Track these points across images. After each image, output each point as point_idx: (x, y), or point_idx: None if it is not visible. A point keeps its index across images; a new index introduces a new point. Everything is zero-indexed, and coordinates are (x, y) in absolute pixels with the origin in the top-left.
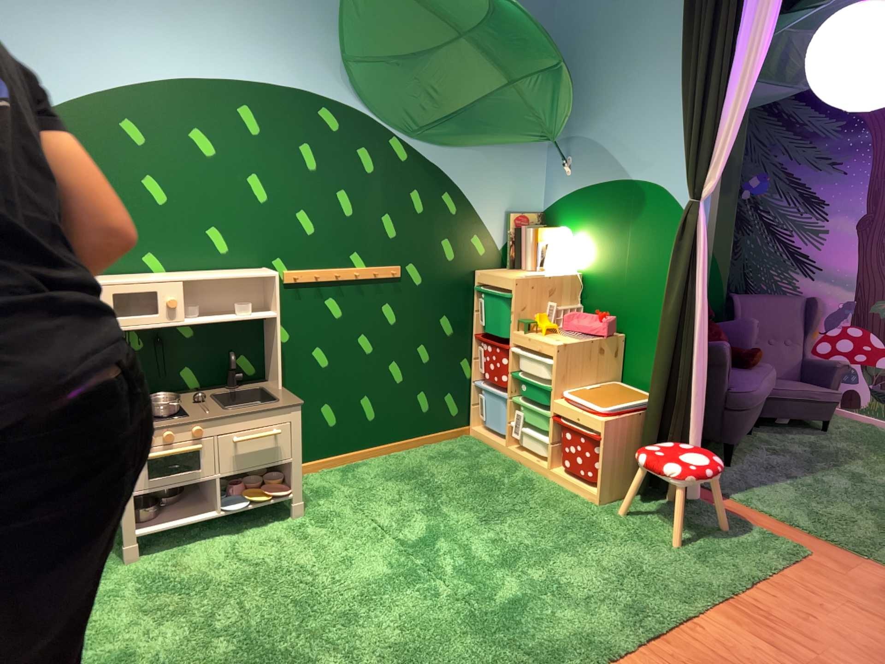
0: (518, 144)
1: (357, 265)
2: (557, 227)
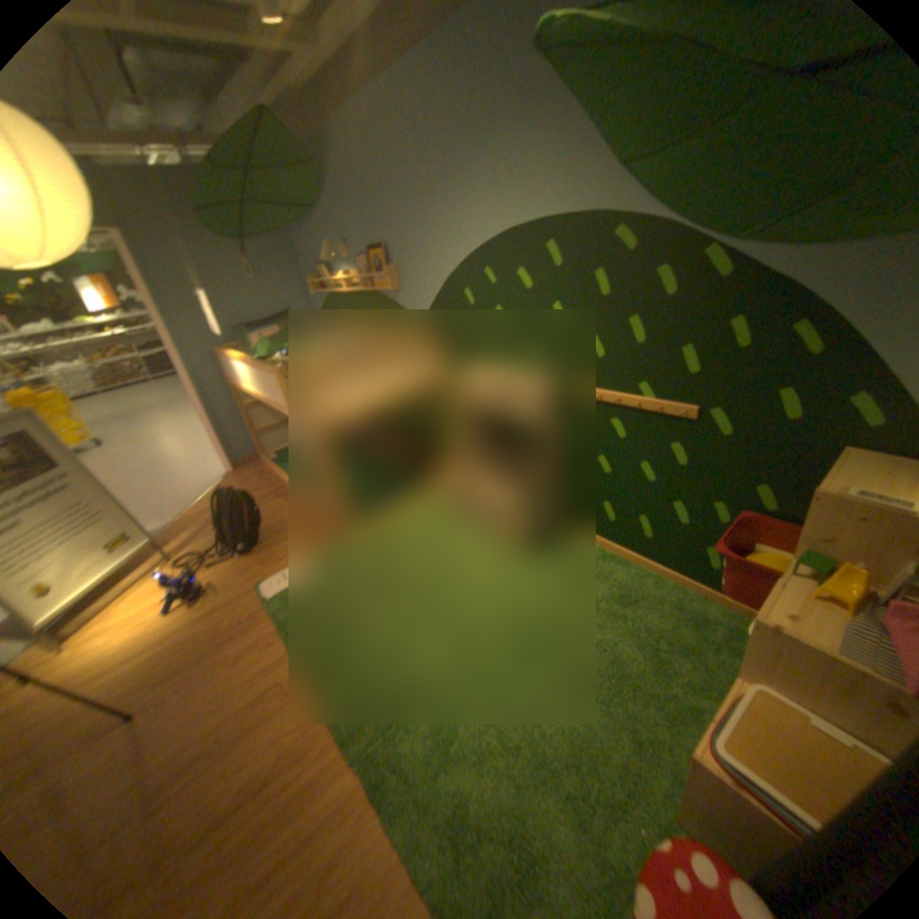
0: None
1: (645, 396)
2: None
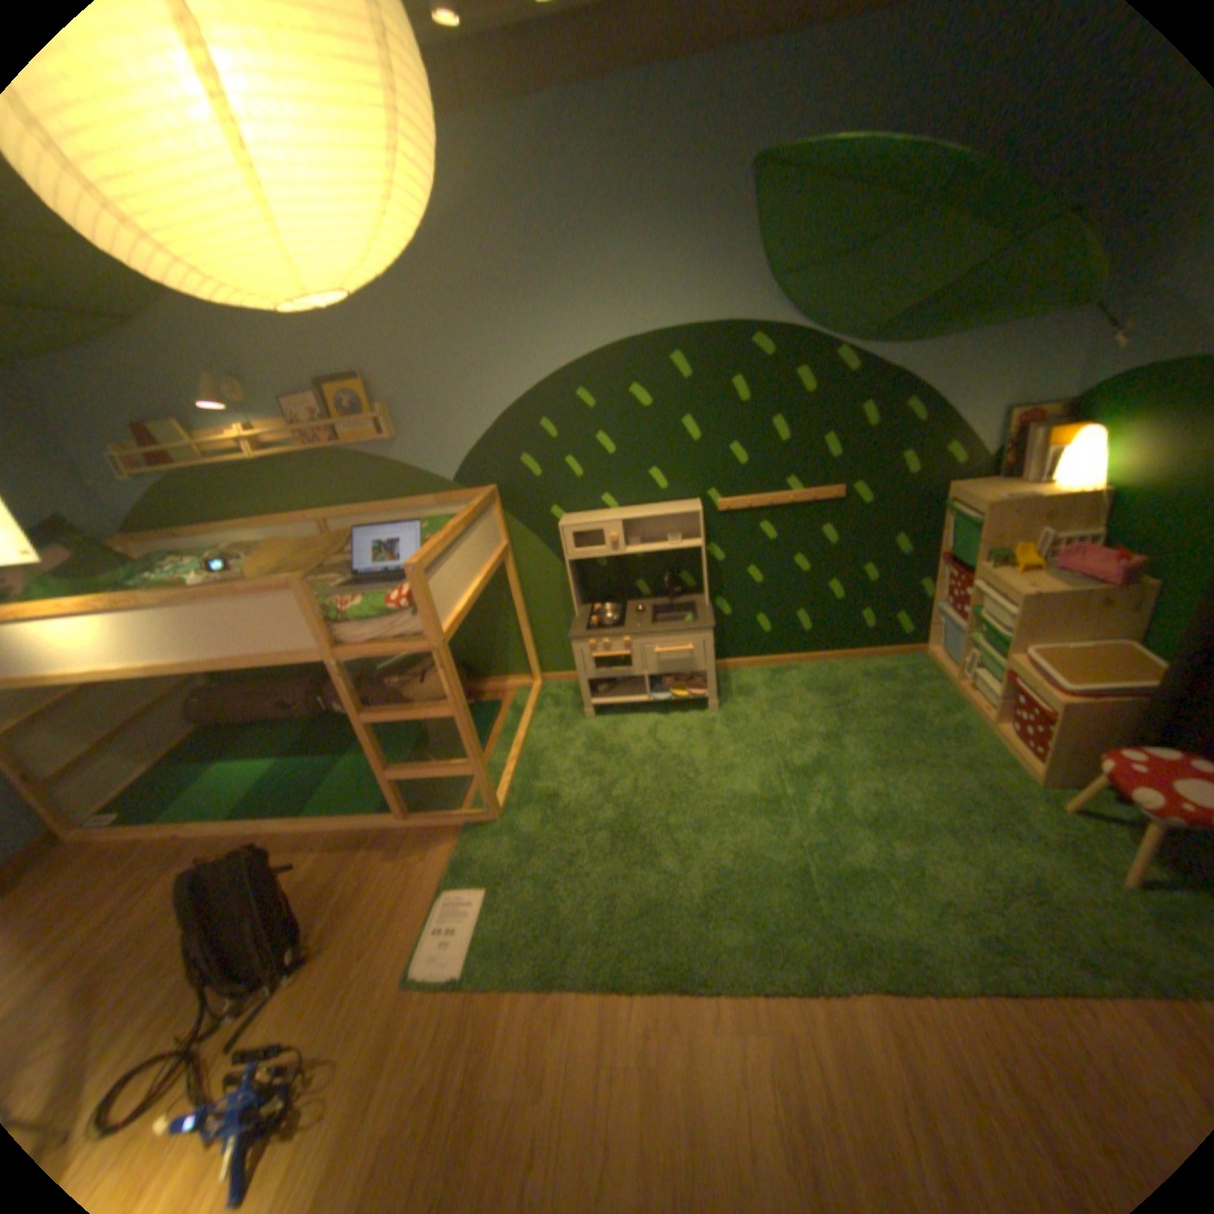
0: (1031, 318)
1: (794, 490)
2: (1090, 422)
